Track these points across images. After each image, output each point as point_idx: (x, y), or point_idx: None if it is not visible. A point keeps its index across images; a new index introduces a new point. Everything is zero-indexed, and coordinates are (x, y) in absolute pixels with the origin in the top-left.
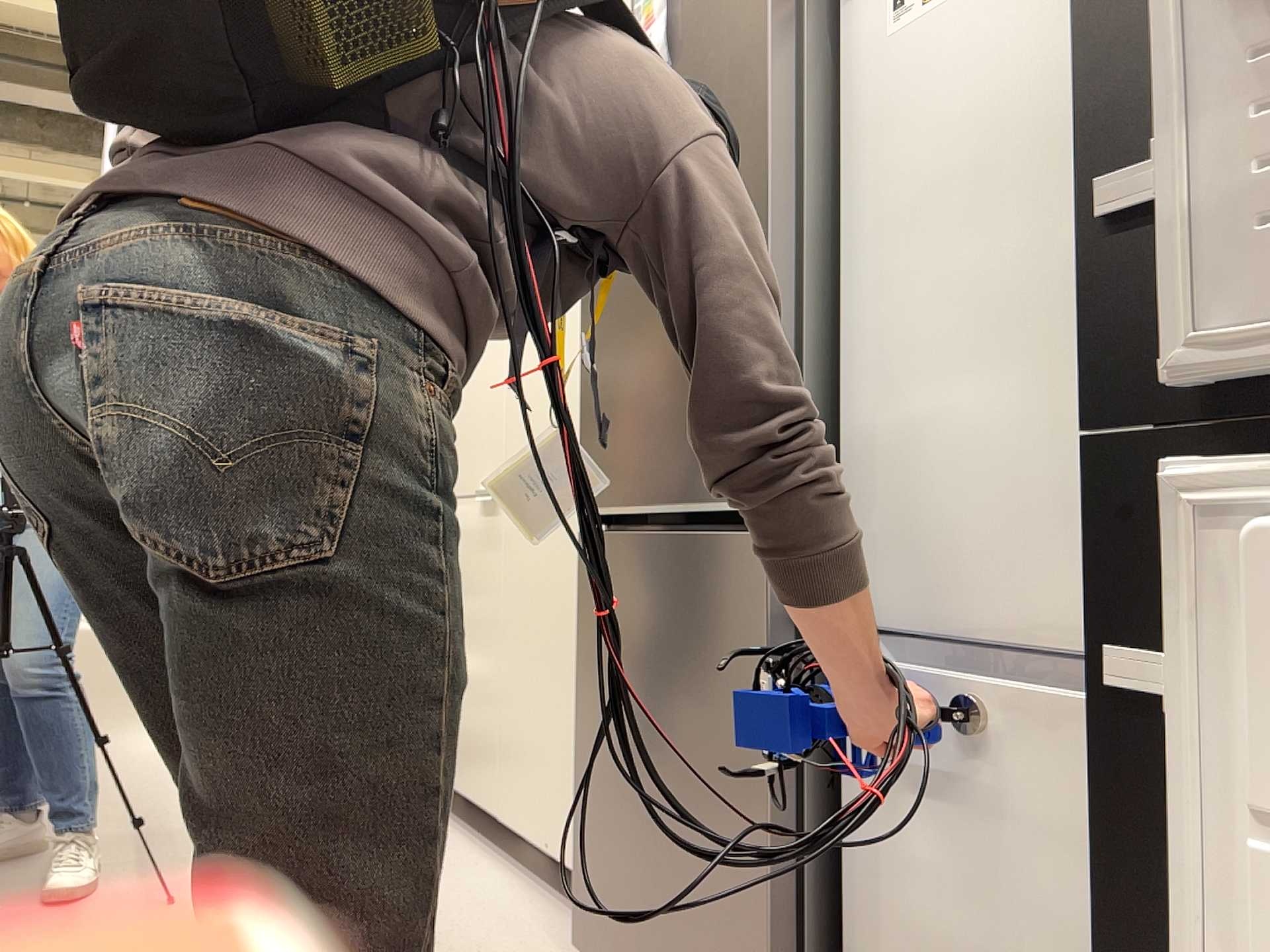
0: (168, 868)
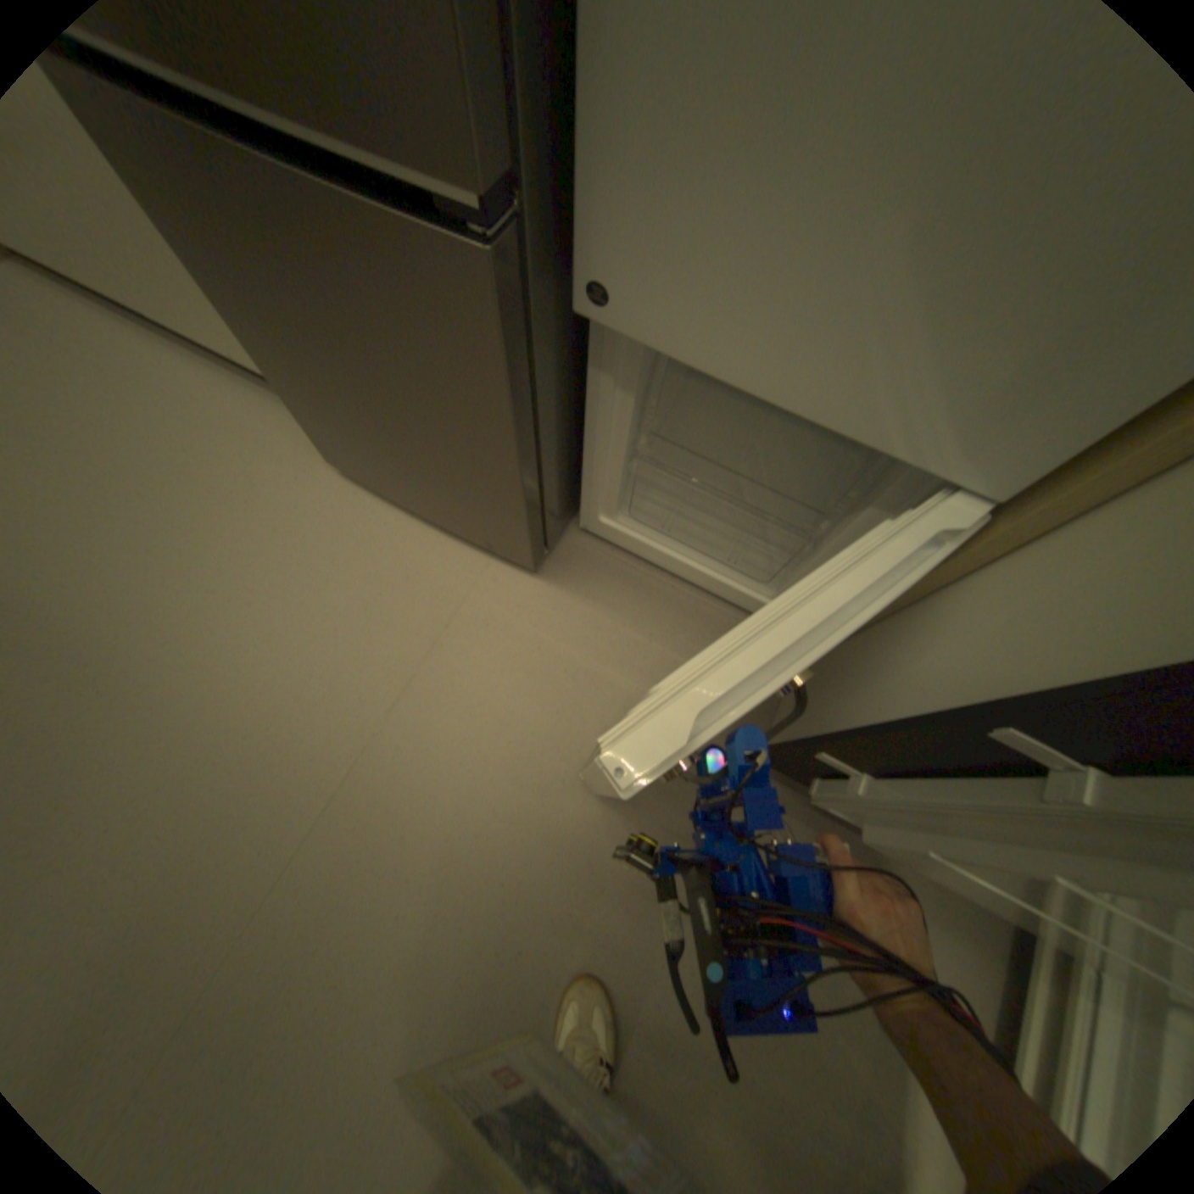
0: None
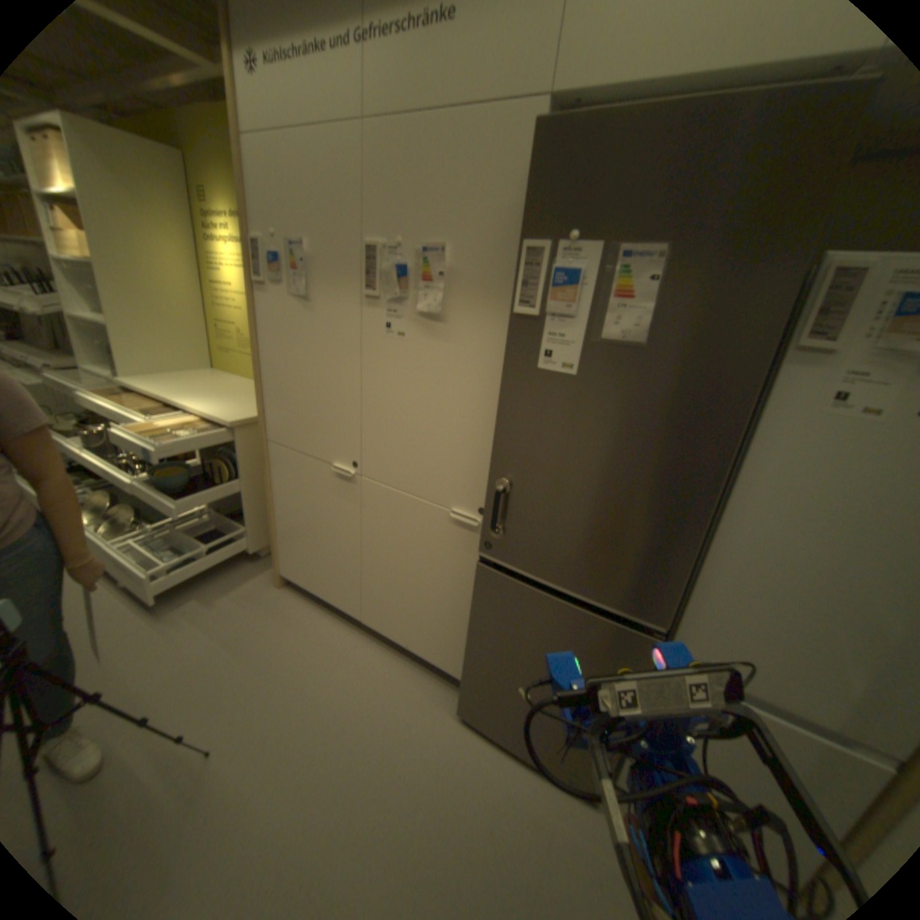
0: (171, 710)
